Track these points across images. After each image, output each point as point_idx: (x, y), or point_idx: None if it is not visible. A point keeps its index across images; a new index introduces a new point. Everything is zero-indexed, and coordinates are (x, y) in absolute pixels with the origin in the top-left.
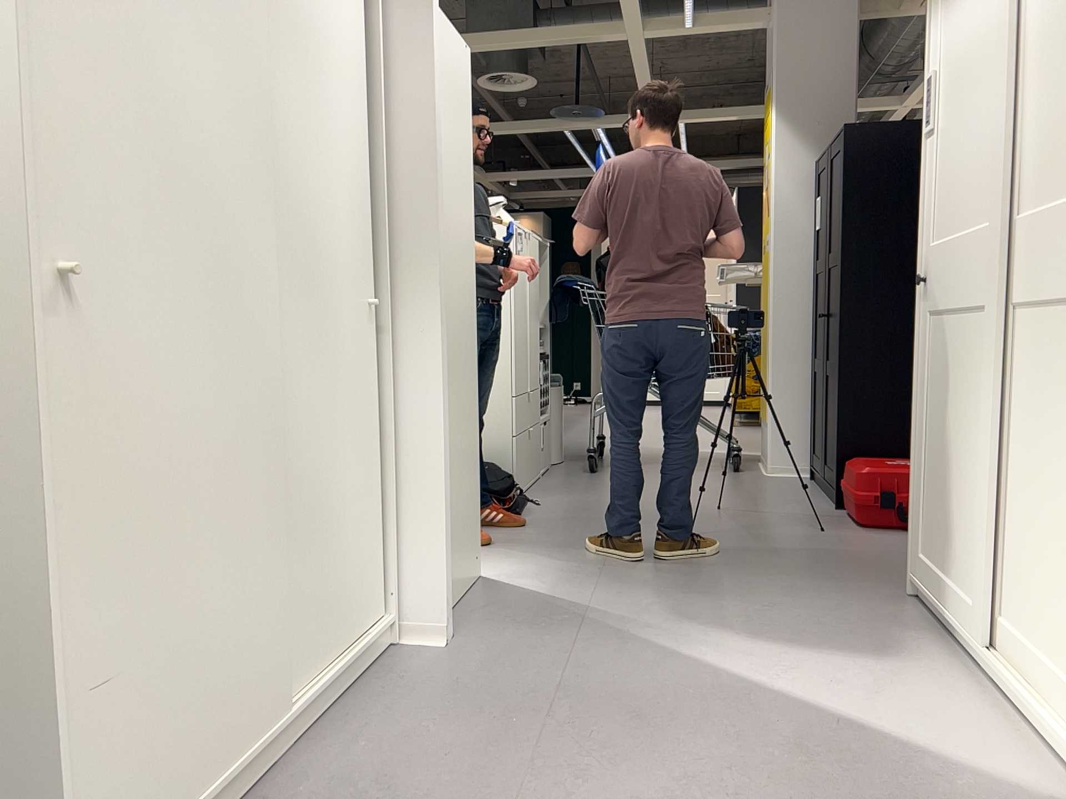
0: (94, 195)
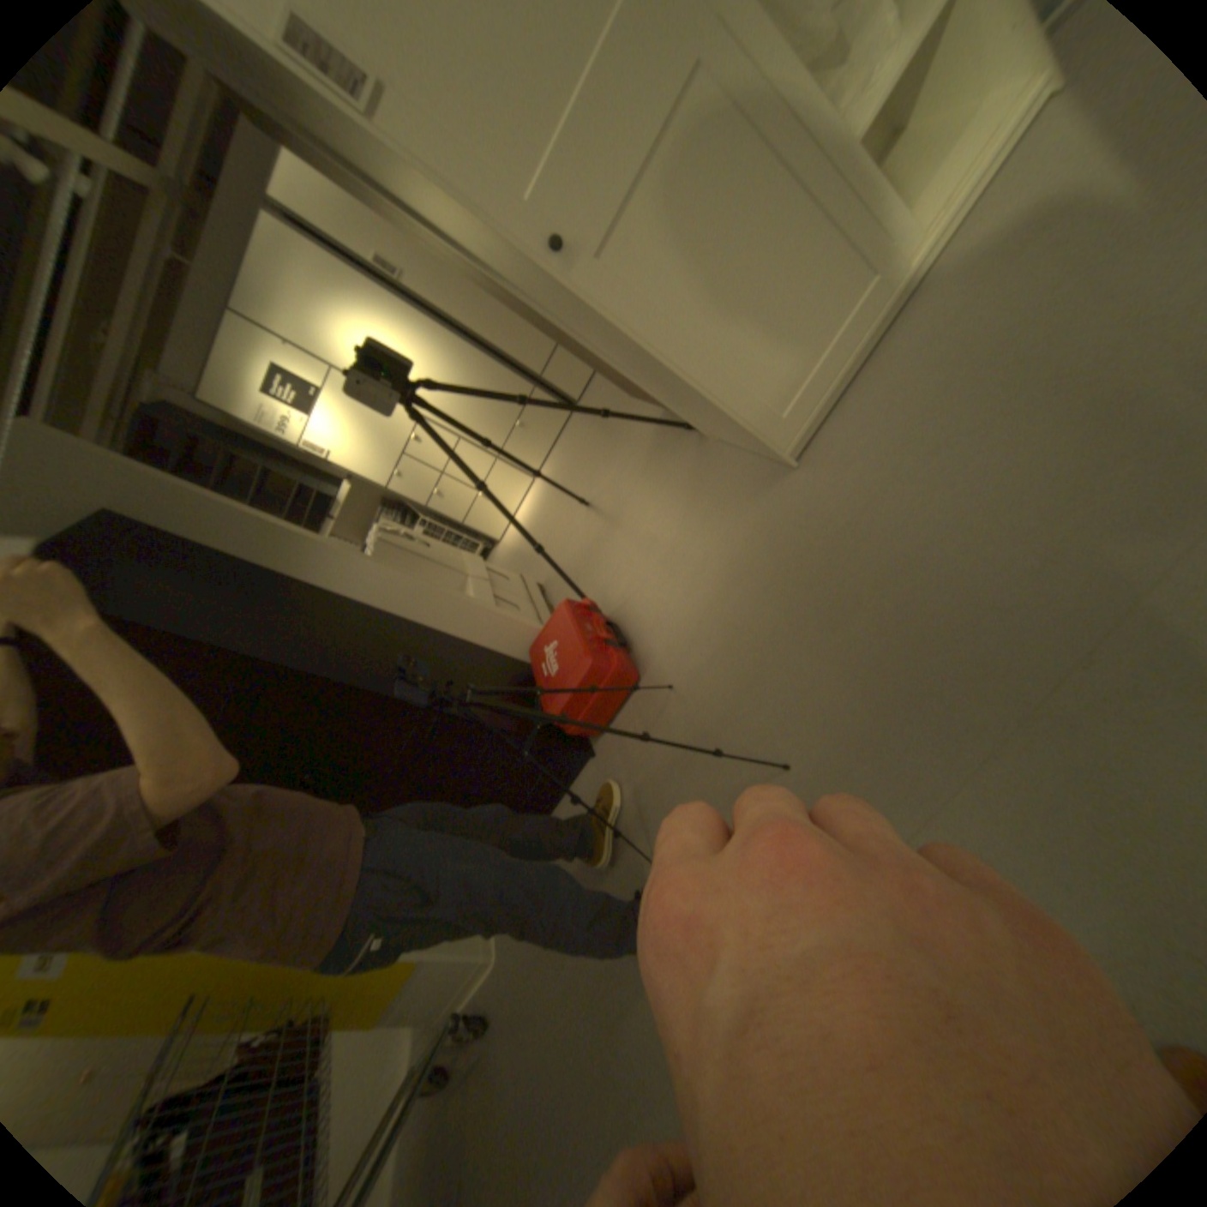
0: None
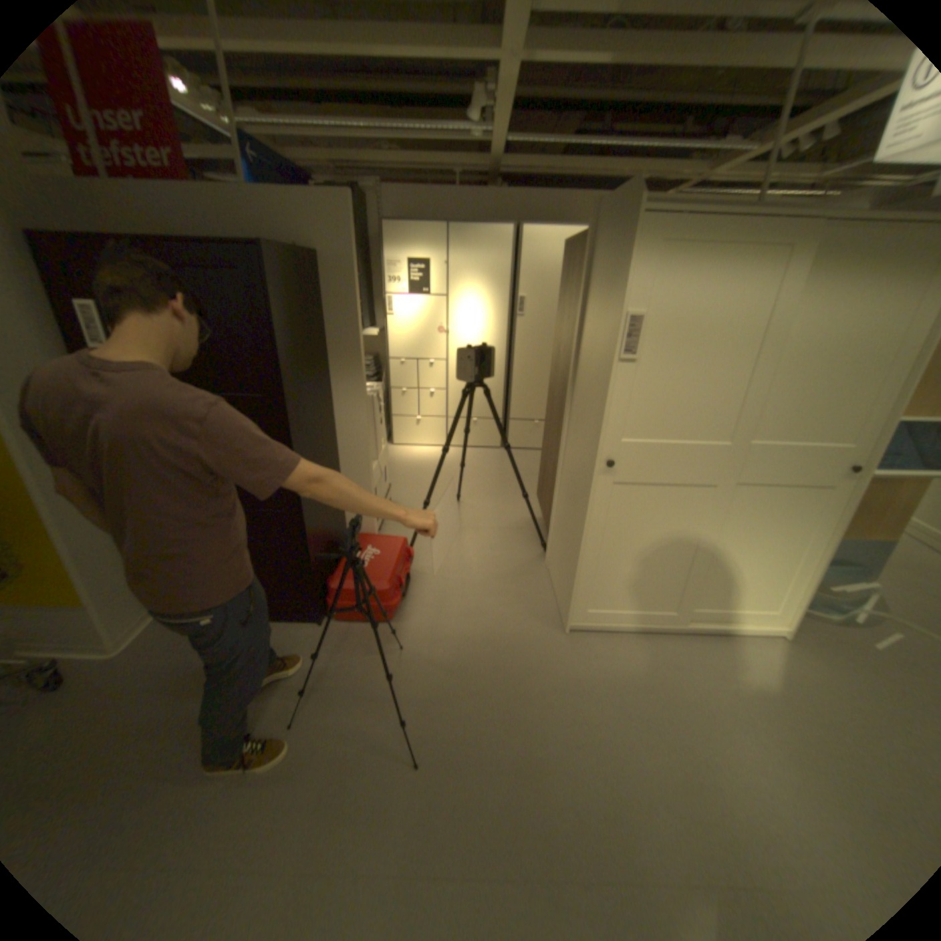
0: None
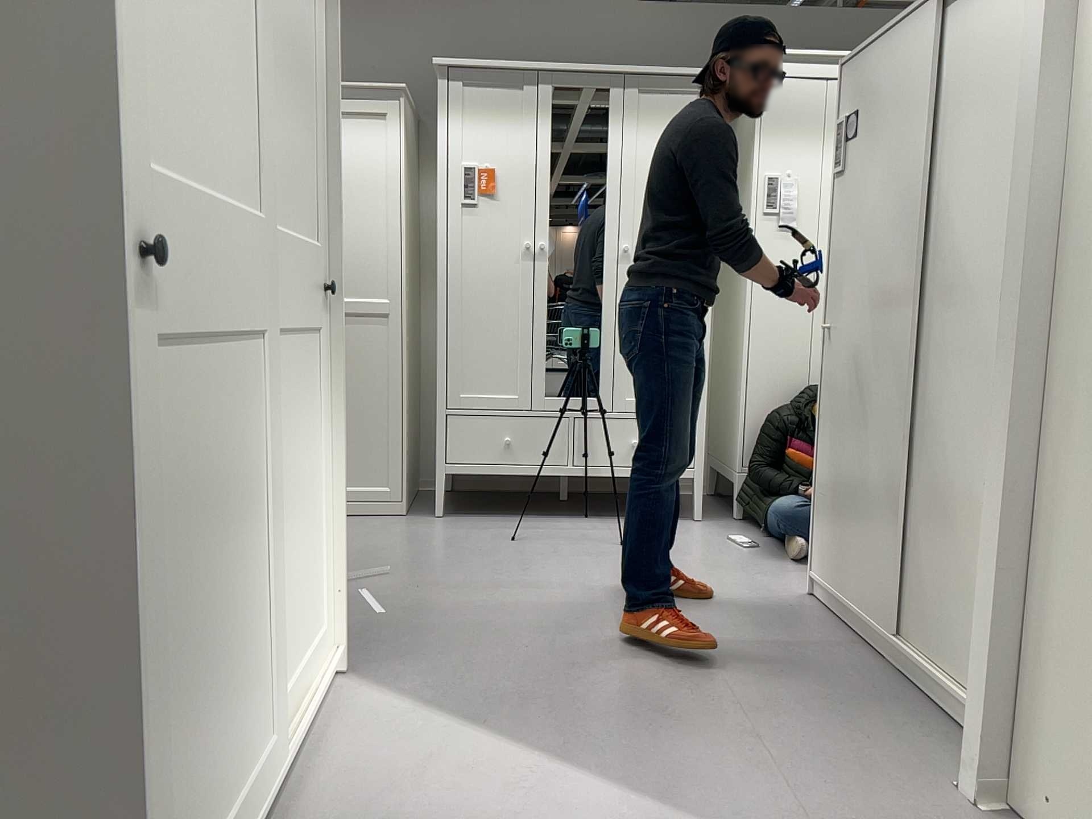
0: (829, 299)
